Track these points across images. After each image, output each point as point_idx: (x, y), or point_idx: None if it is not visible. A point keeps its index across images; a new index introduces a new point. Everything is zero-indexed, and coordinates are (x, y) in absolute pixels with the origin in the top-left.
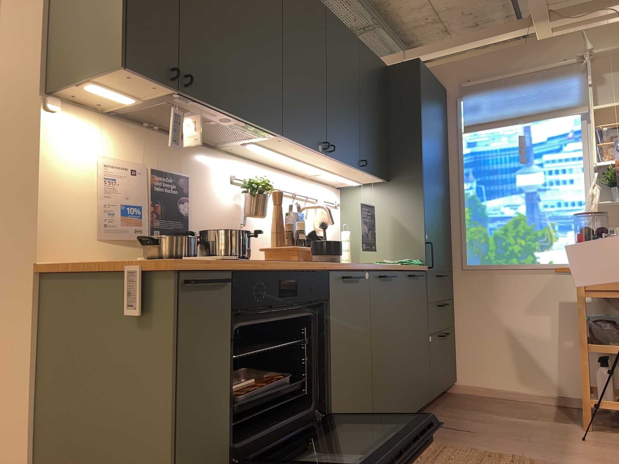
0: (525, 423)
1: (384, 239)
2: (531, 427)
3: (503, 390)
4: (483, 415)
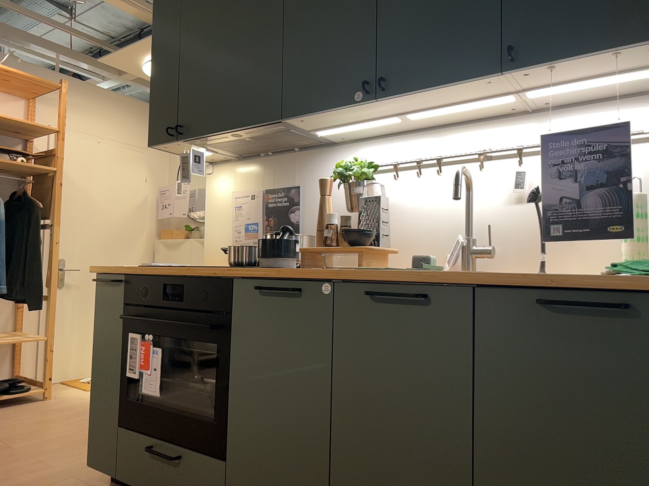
0: None
1: None
2: None
3: None
4: None
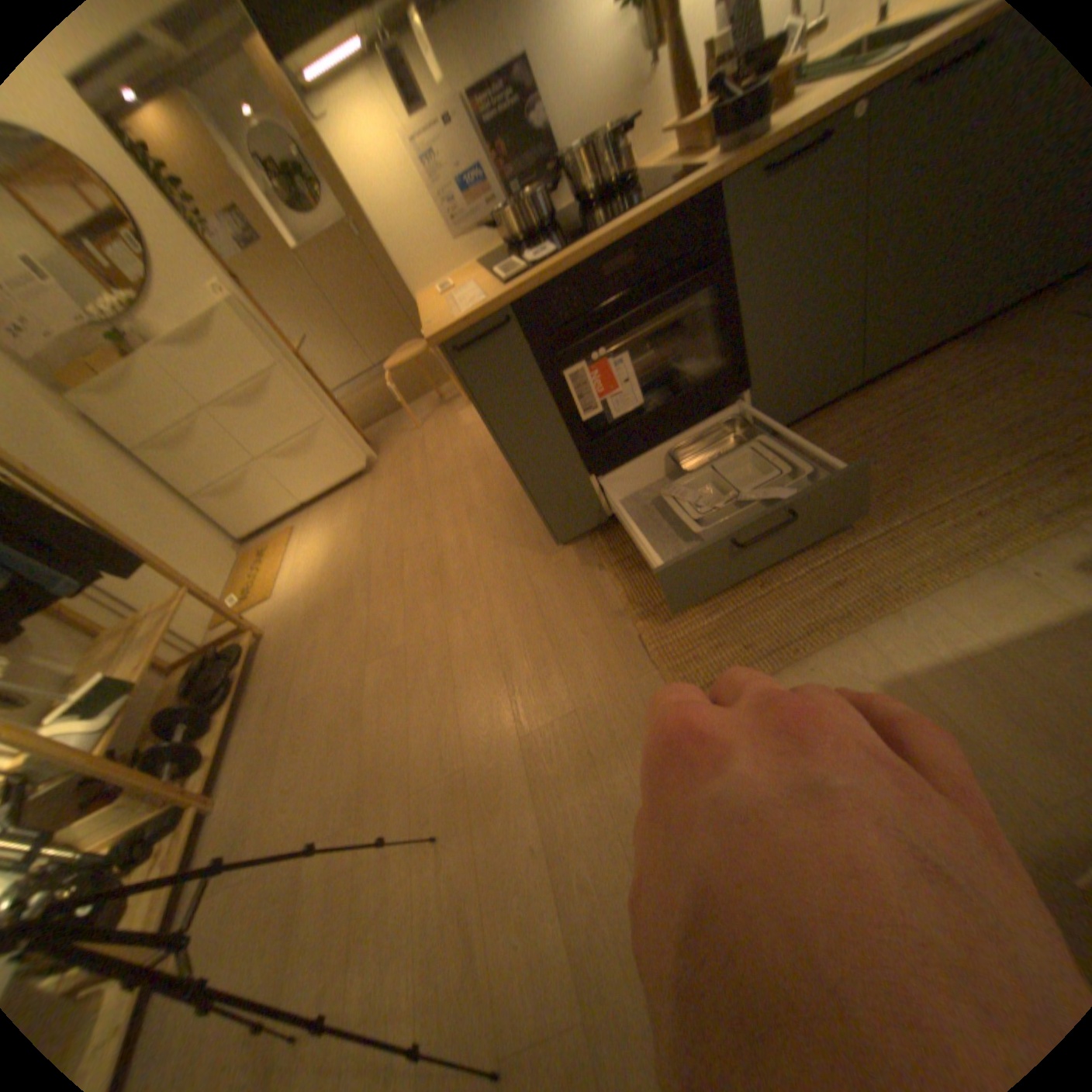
0: None
1: None
2: None
3: None
4: None
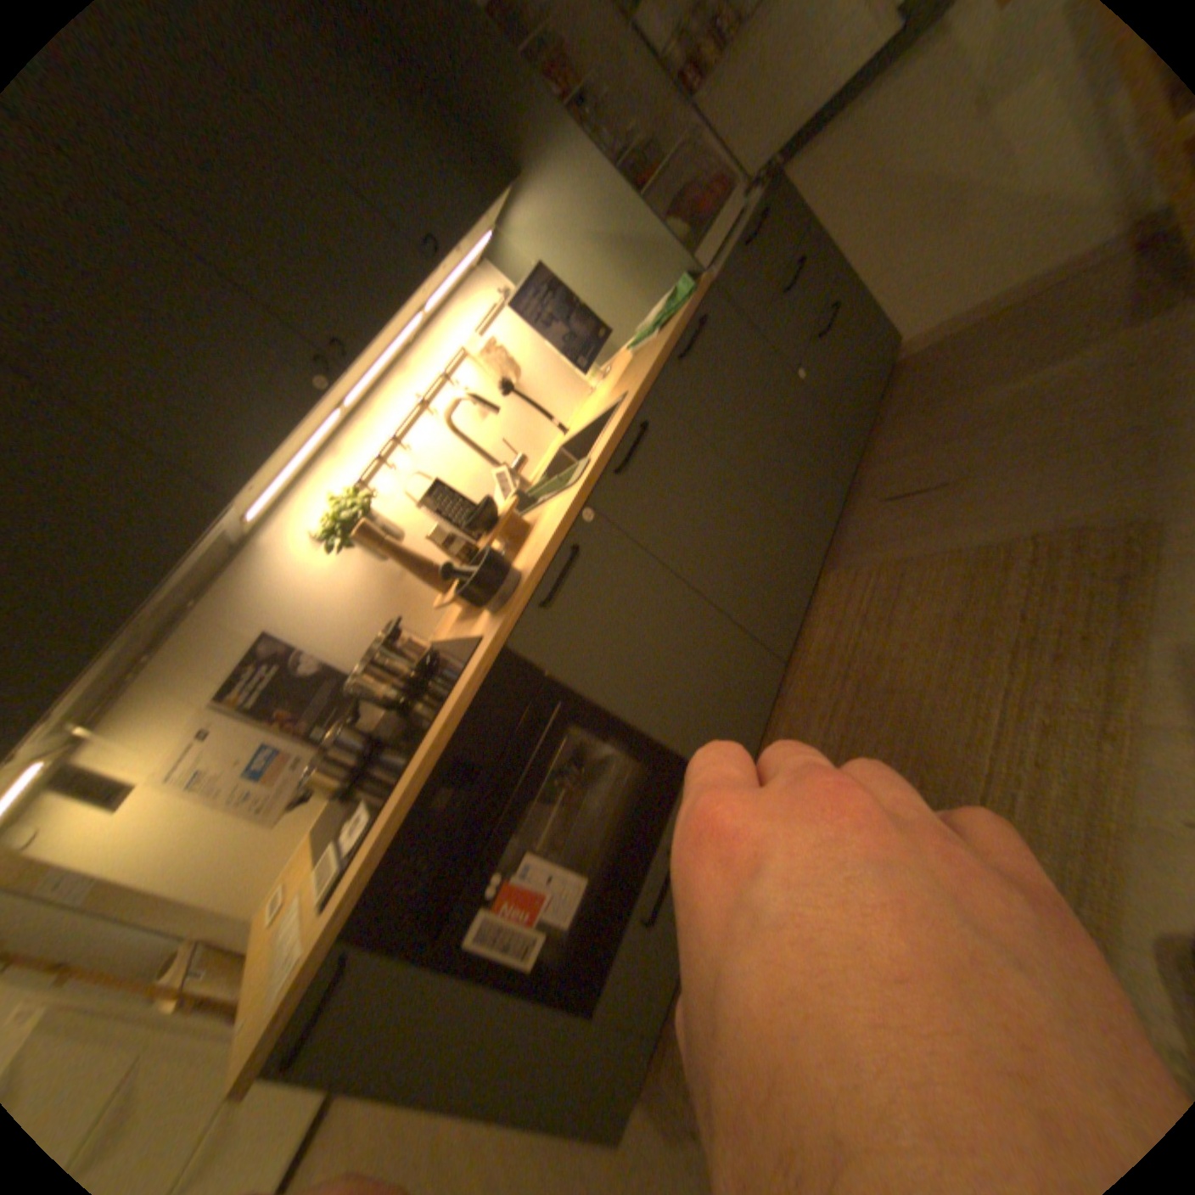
0: (1056, 380)
1: (608, 281)
2: (1070, 388)
3: (996, 295)
4: (964, 402)
